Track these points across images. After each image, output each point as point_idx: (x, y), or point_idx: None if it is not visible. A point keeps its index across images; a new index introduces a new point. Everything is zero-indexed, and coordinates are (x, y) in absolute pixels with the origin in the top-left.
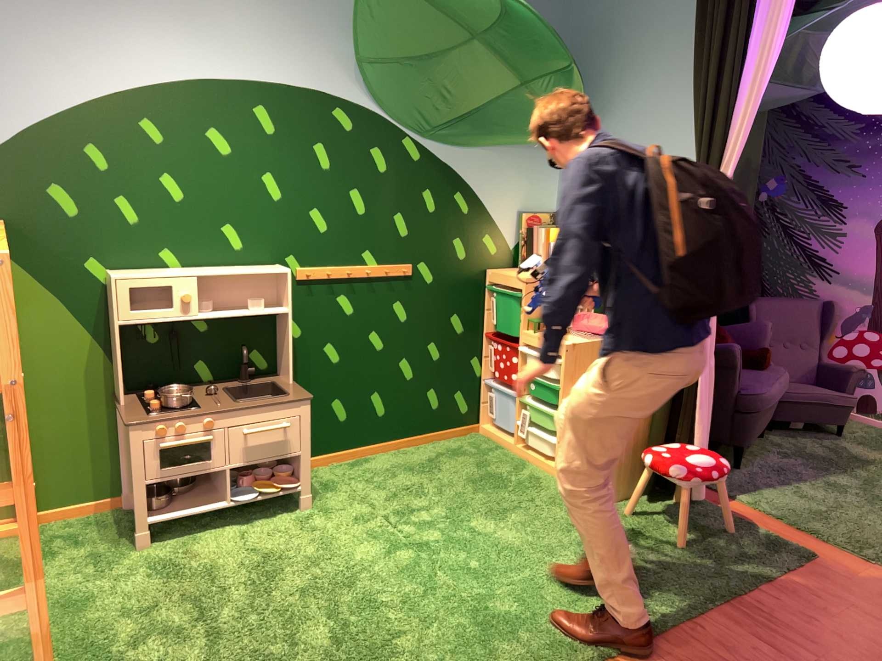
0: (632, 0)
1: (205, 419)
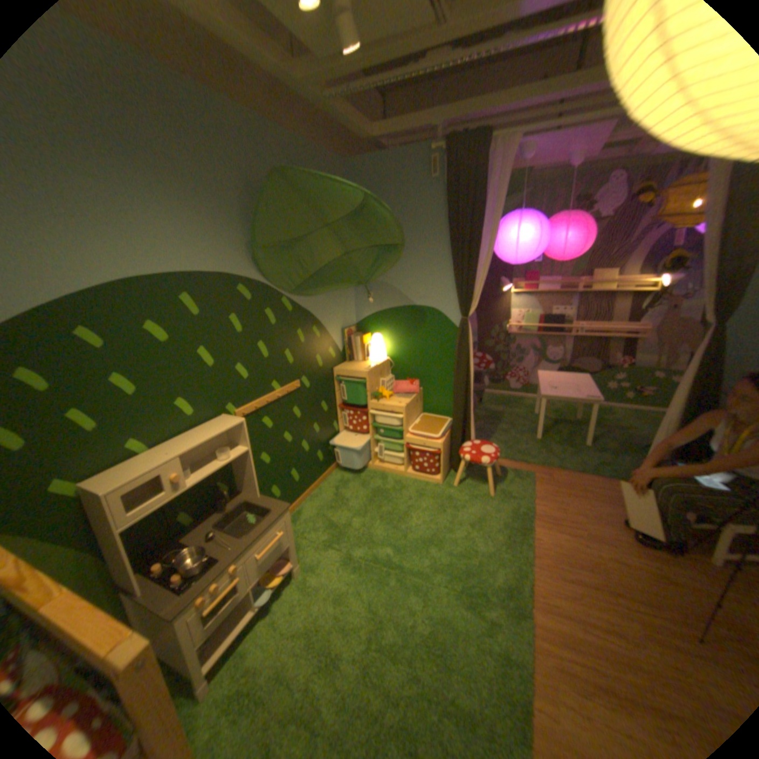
0: (396, 195)
1: (225, 573)
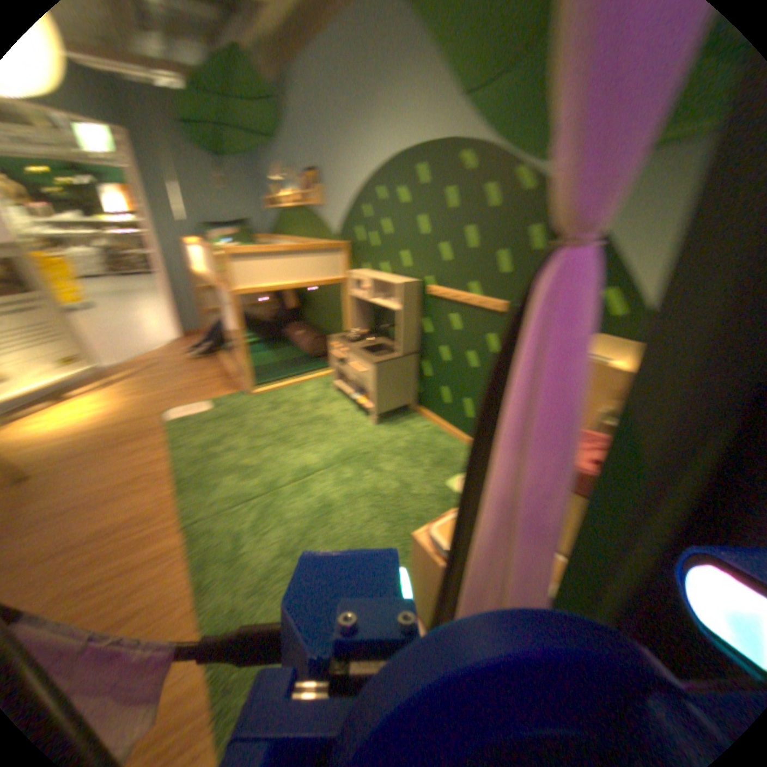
0: None
1: (340, 348)
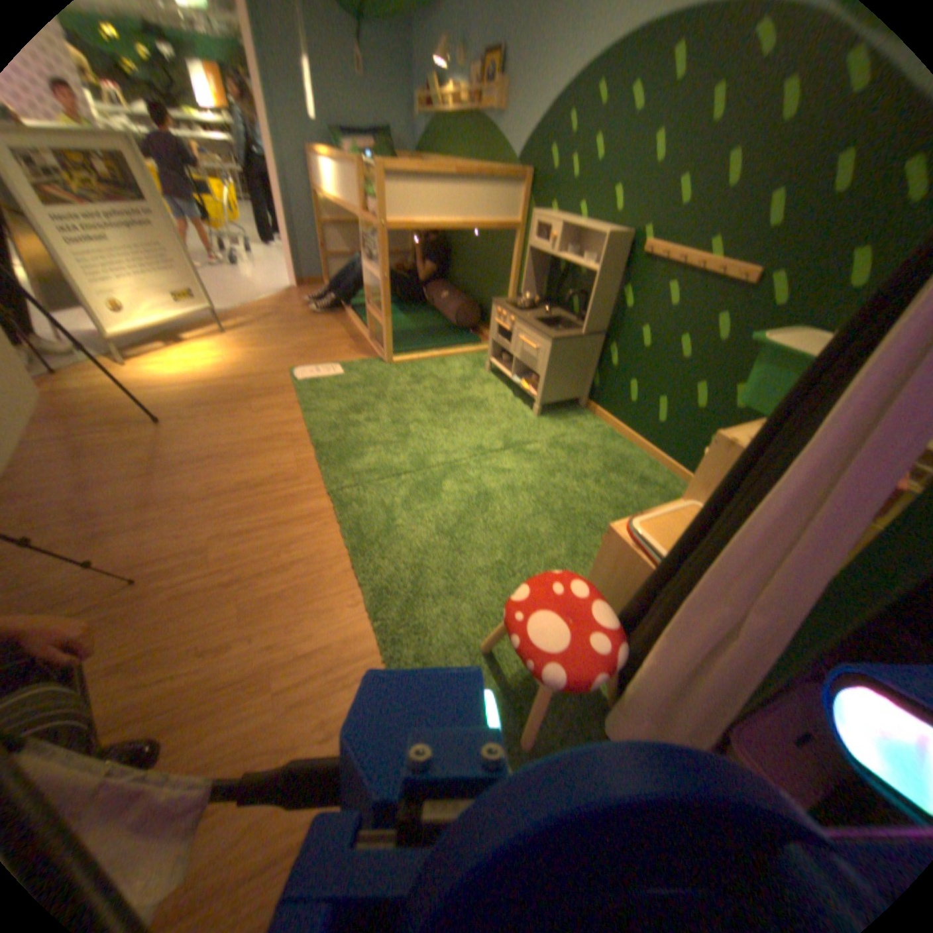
0: None
1: (509, 315)
